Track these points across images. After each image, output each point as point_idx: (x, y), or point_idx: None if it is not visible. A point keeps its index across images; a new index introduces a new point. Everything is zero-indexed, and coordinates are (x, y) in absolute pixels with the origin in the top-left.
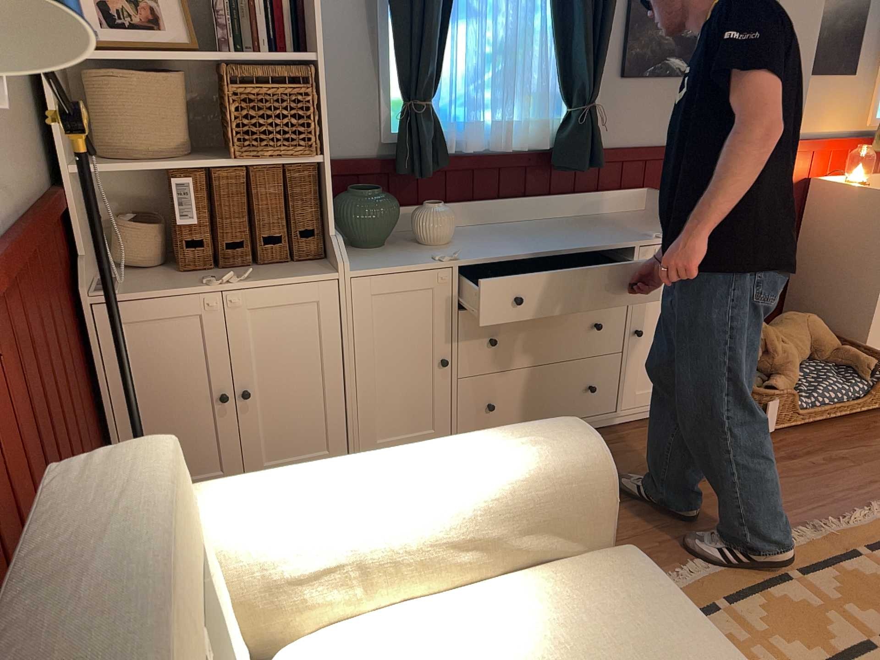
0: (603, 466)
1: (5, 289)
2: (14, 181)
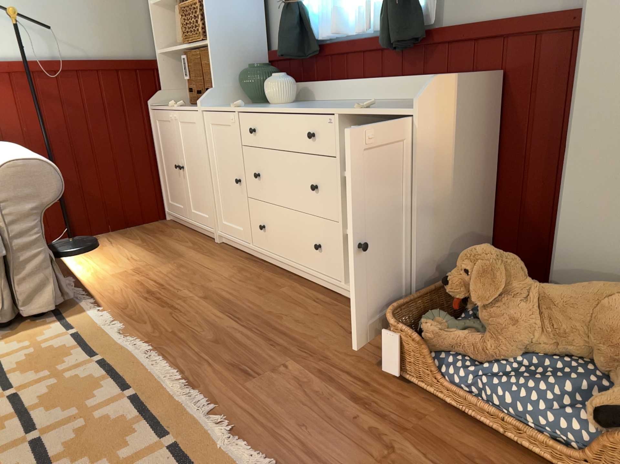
0: (0, 172)
1: (46, 78)
2: (96, 49)
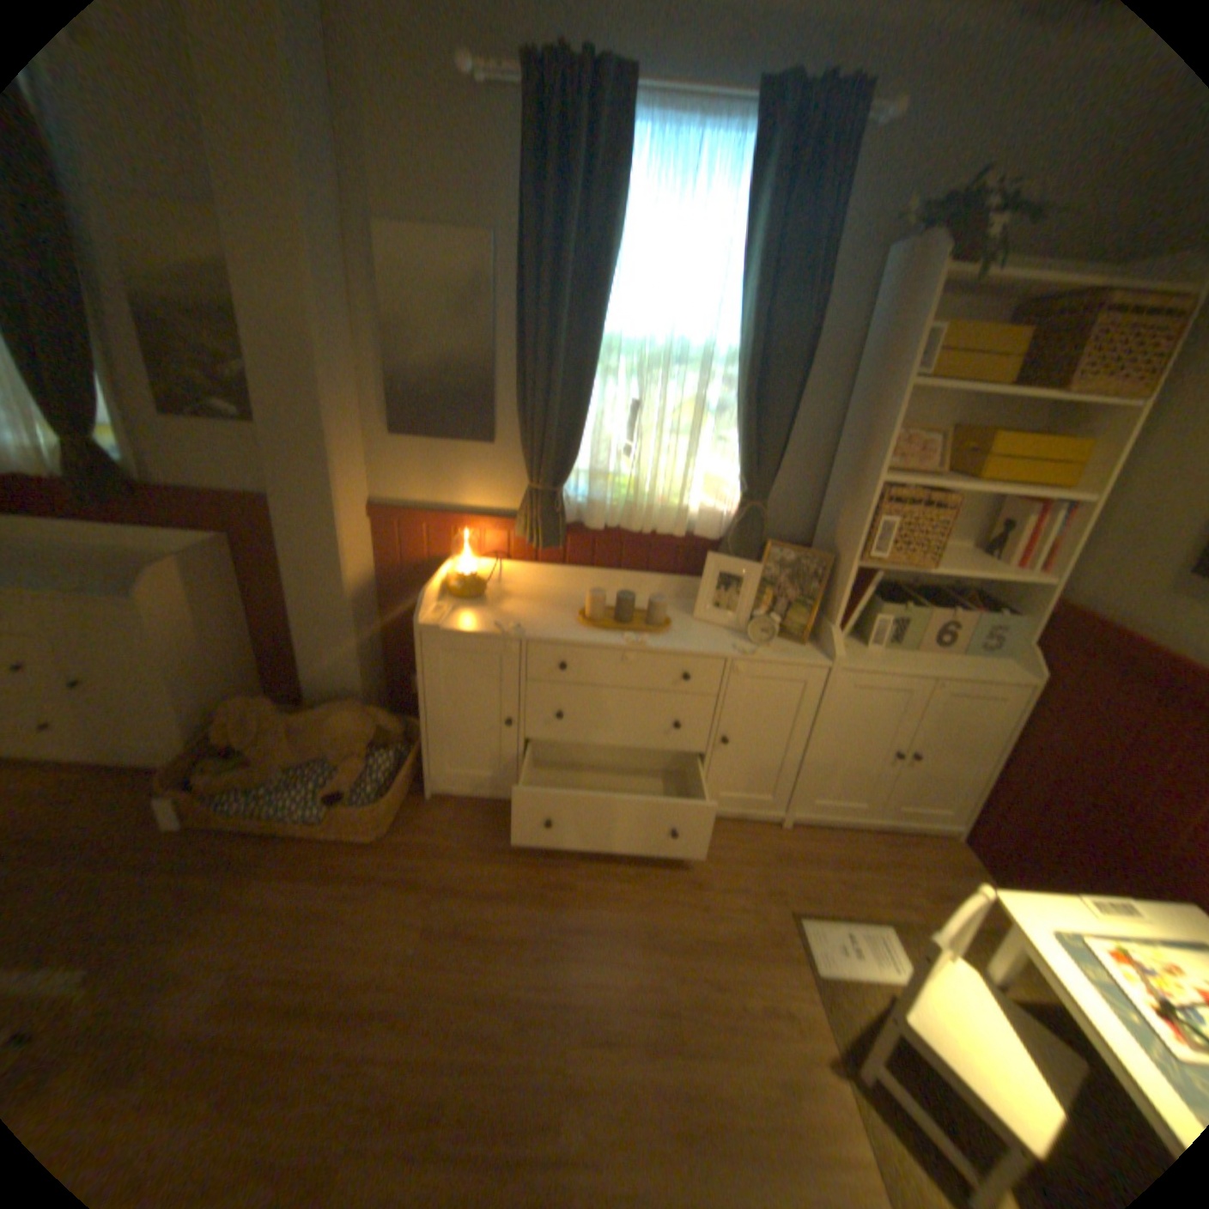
0: None
1: None
2: None
